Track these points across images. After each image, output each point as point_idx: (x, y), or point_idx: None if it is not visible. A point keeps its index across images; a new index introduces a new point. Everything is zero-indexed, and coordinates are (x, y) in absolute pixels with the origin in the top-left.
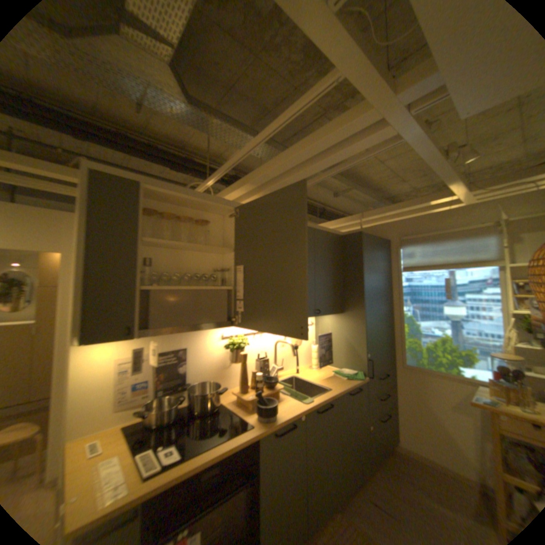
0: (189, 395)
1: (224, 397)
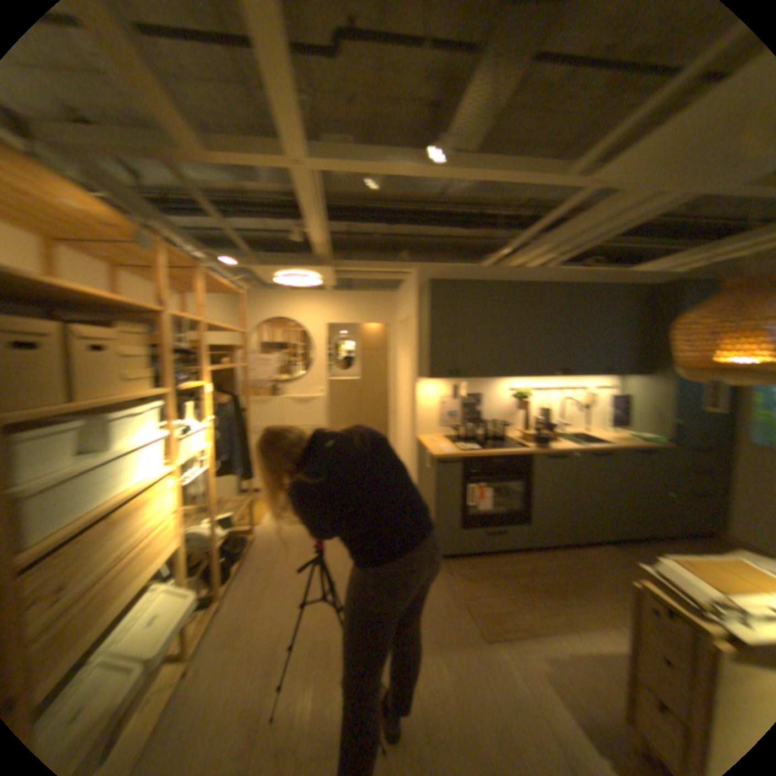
0: (483, 425)
1: (509, 434)
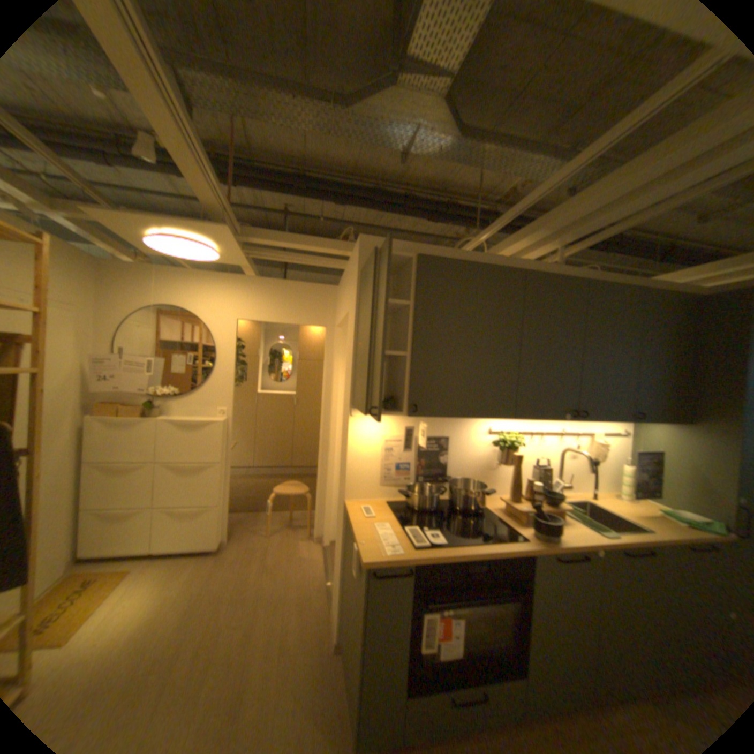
0: (451, 487)
1: (488, 501)
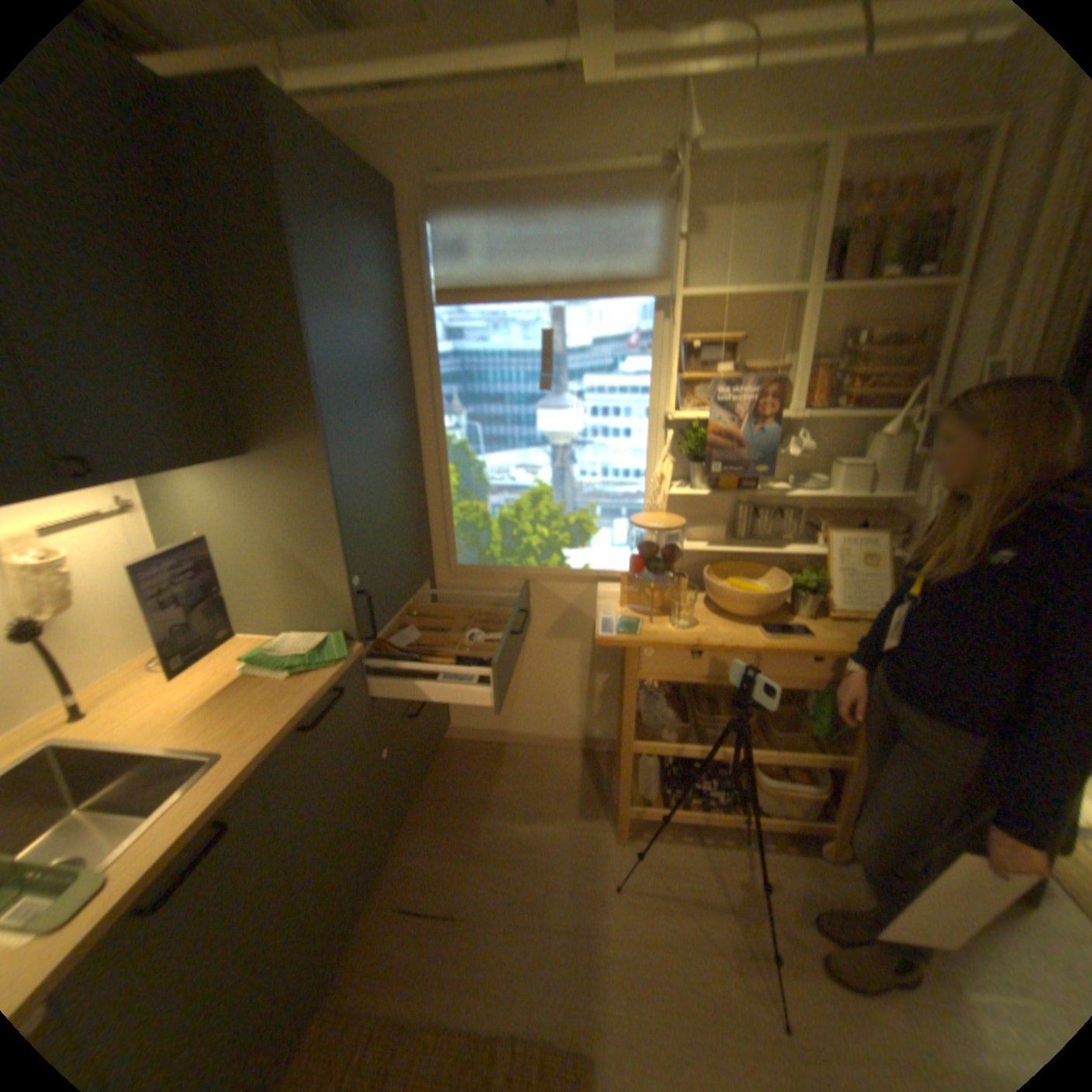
0: None
1: None
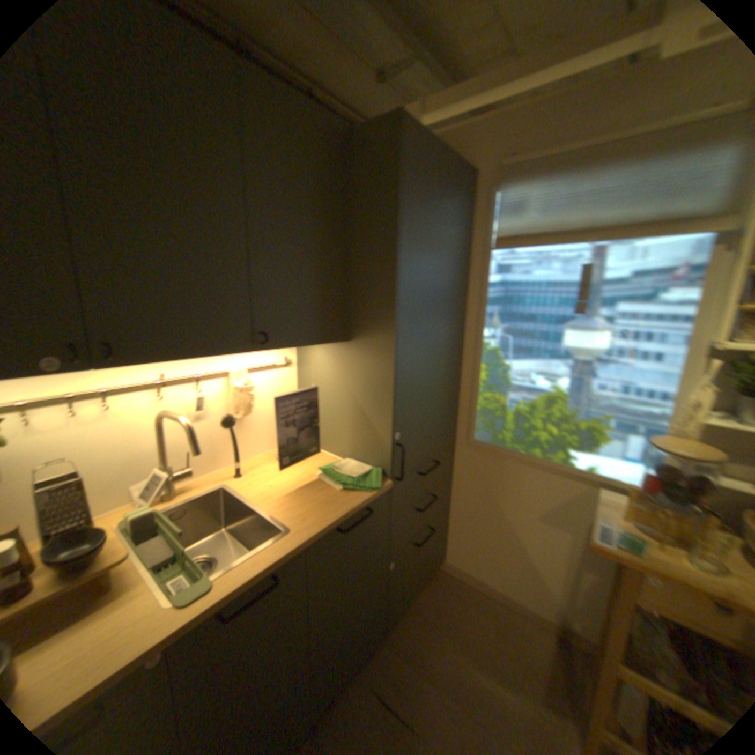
0: None
1: None
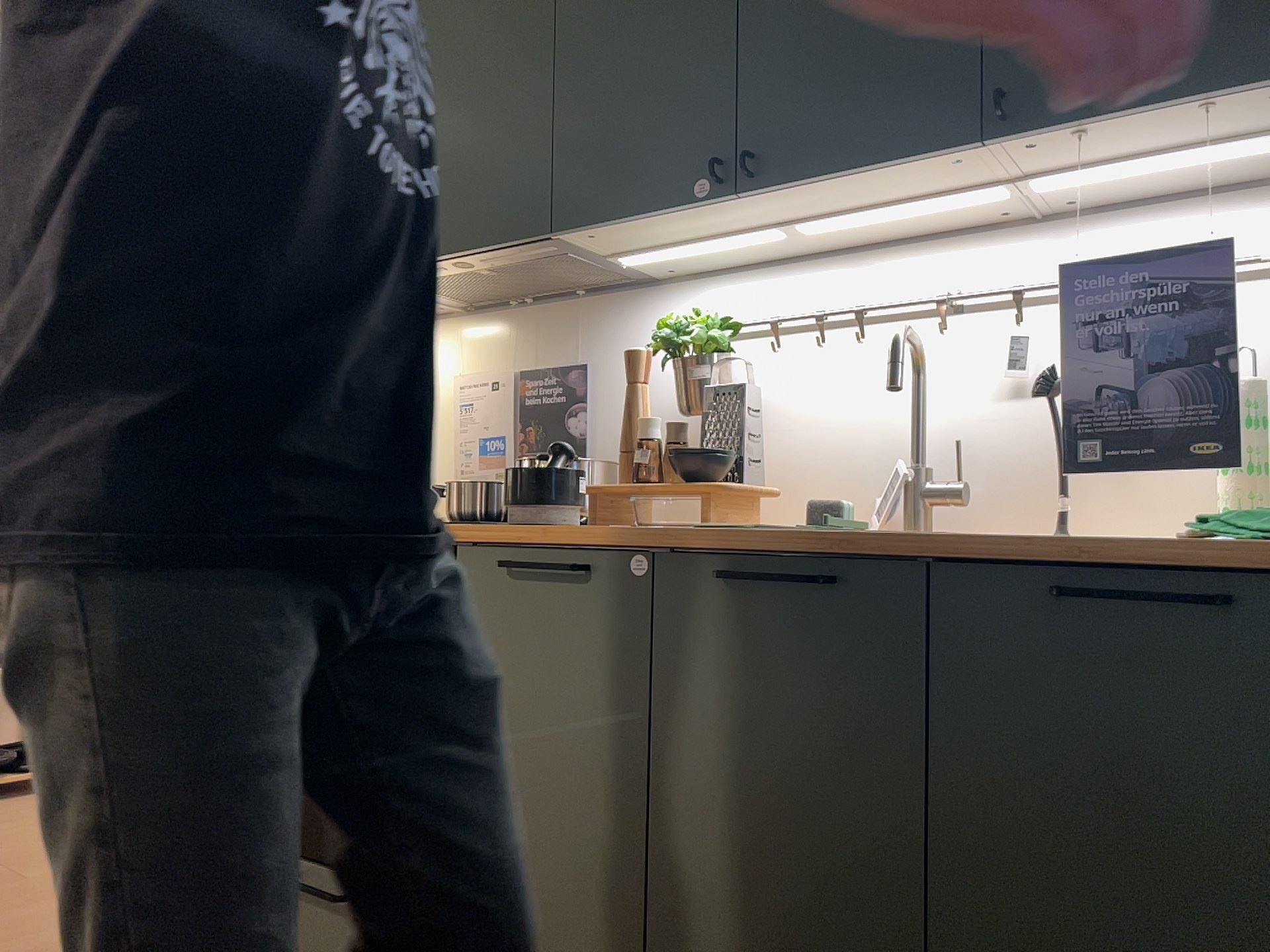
0: None
1: None
